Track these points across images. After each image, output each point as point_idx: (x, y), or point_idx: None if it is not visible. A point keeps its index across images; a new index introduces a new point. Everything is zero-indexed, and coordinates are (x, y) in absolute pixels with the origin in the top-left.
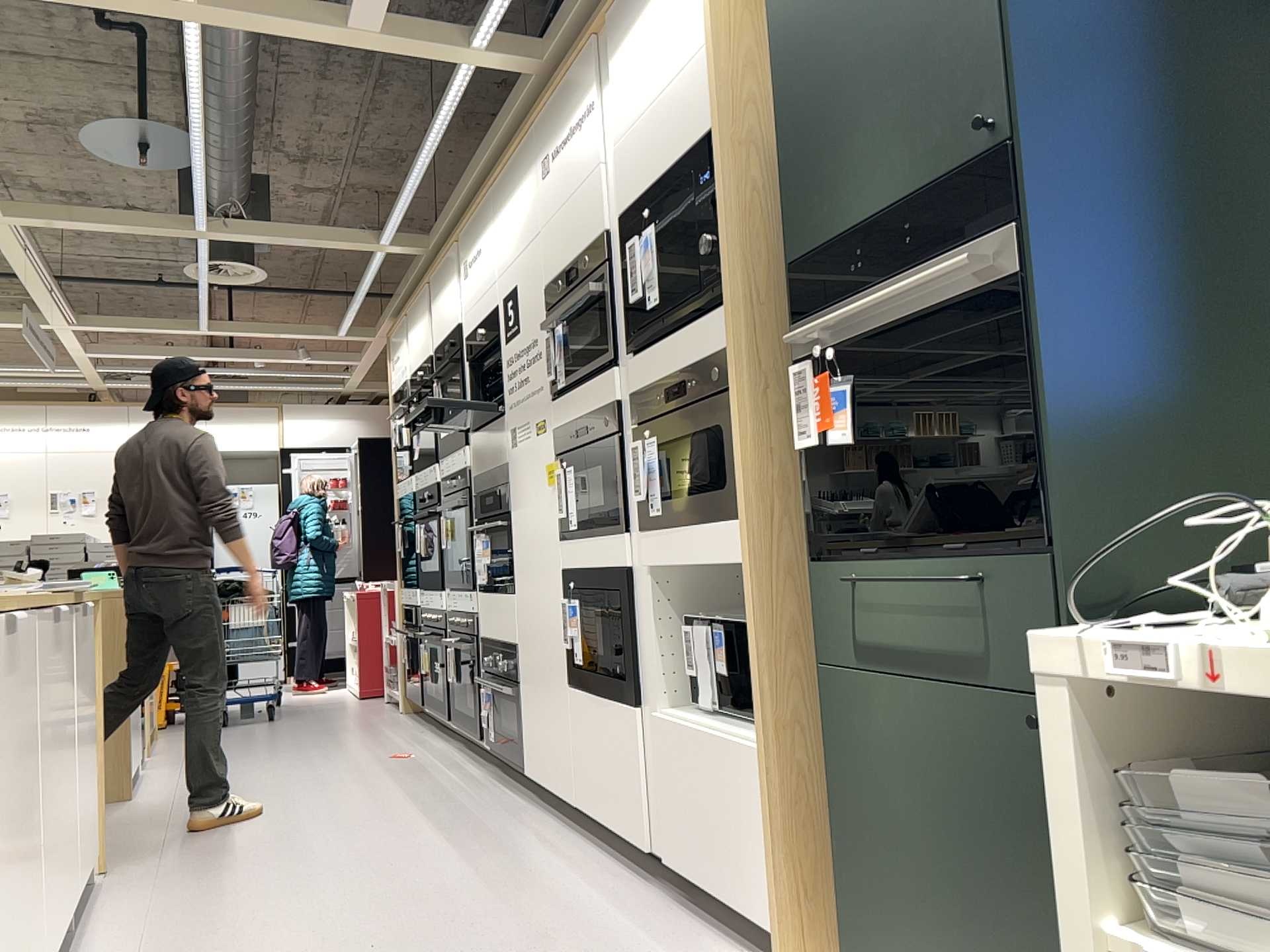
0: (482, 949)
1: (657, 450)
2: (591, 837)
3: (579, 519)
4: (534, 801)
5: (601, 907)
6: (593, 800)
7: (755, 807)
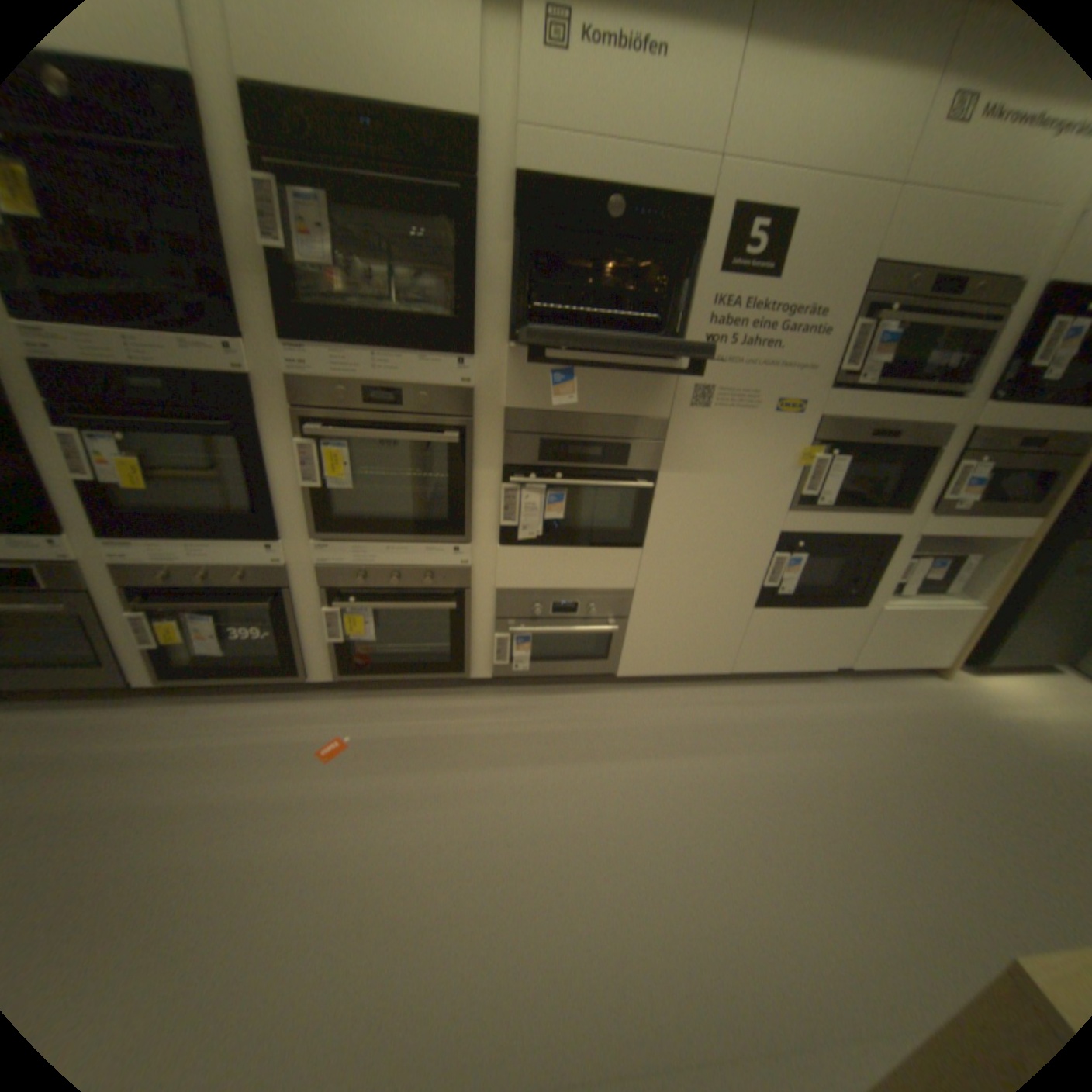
0: (934, 769)
1: (993, 473)
2: (725, 683)
3: (838, 498)
4: (617, 689)
5: (859, 709)
6: (764, 664)
7: (962, 630)
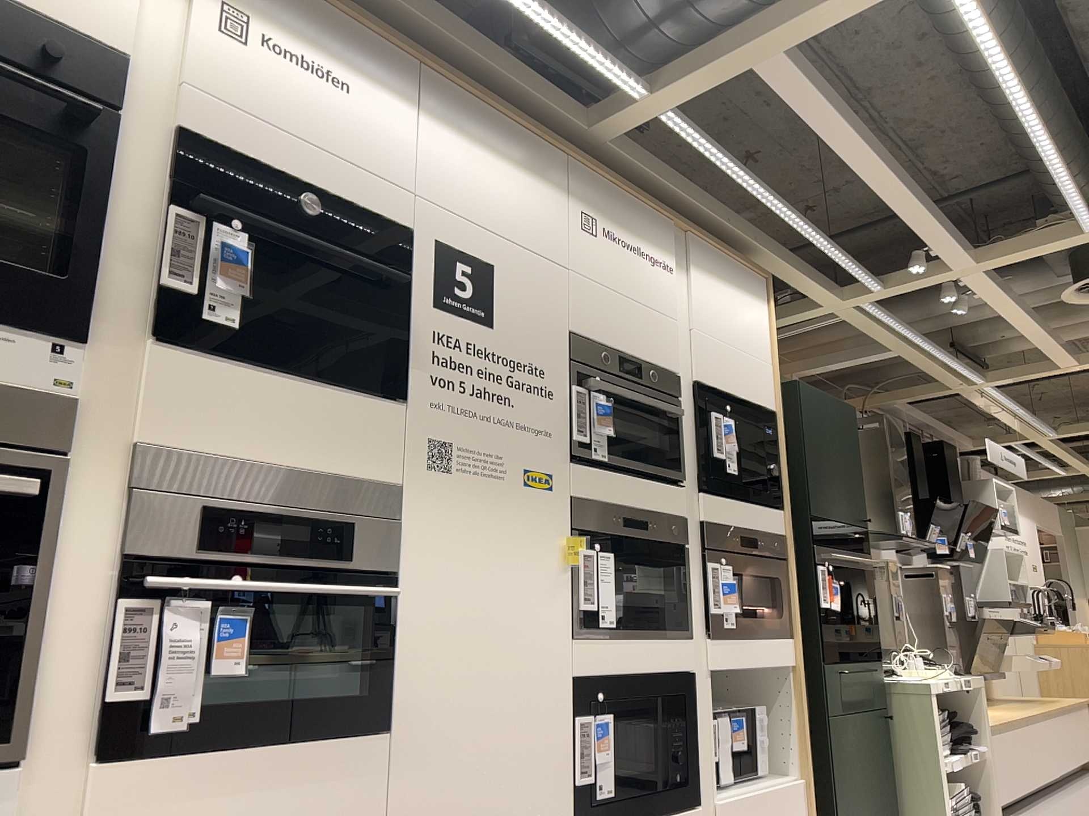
0: None
1: (736, 577)
2: None
3: (619, 615)
4: None
5: None
6: None
7: None
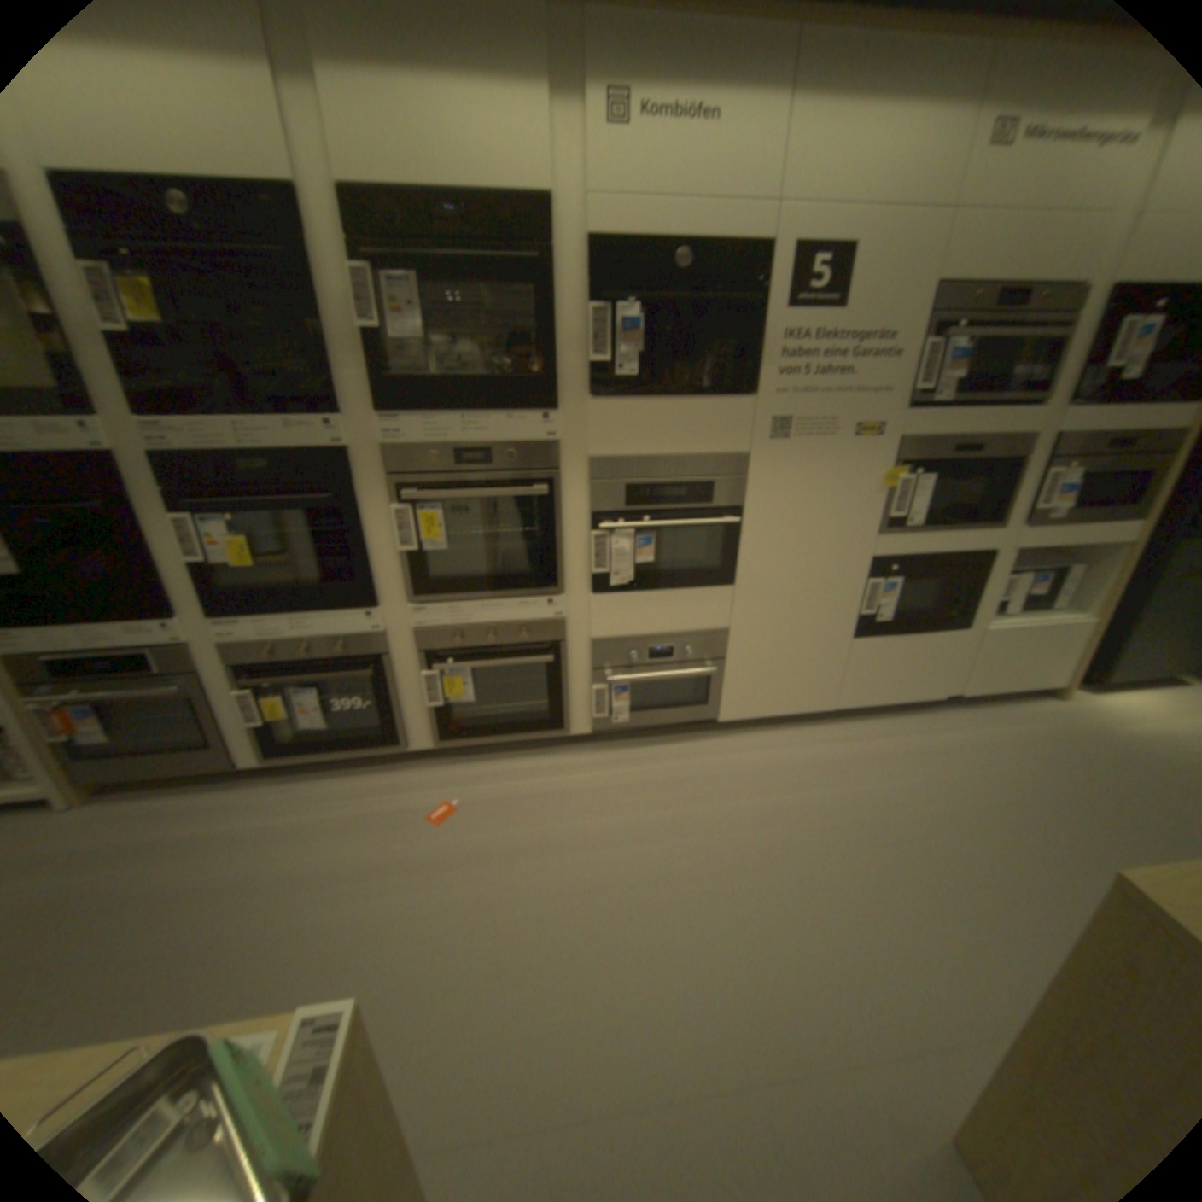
0: (1059, 787)
1: (1085, 477)
2: (832, 721)
3: (928, 516)
4: (721, 734)
5: (974, 735)
6: (870, 697)
7: (1075, 645)
